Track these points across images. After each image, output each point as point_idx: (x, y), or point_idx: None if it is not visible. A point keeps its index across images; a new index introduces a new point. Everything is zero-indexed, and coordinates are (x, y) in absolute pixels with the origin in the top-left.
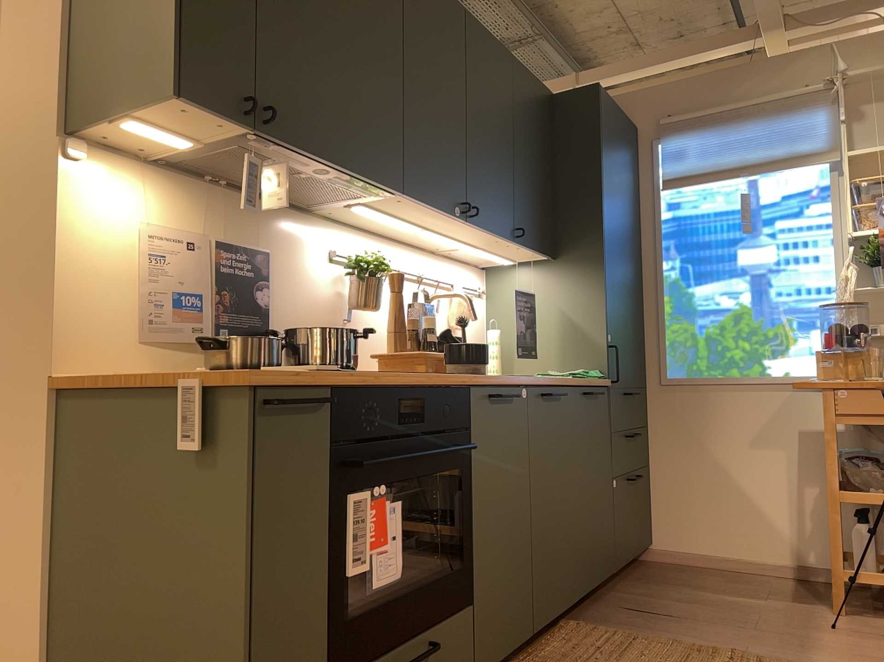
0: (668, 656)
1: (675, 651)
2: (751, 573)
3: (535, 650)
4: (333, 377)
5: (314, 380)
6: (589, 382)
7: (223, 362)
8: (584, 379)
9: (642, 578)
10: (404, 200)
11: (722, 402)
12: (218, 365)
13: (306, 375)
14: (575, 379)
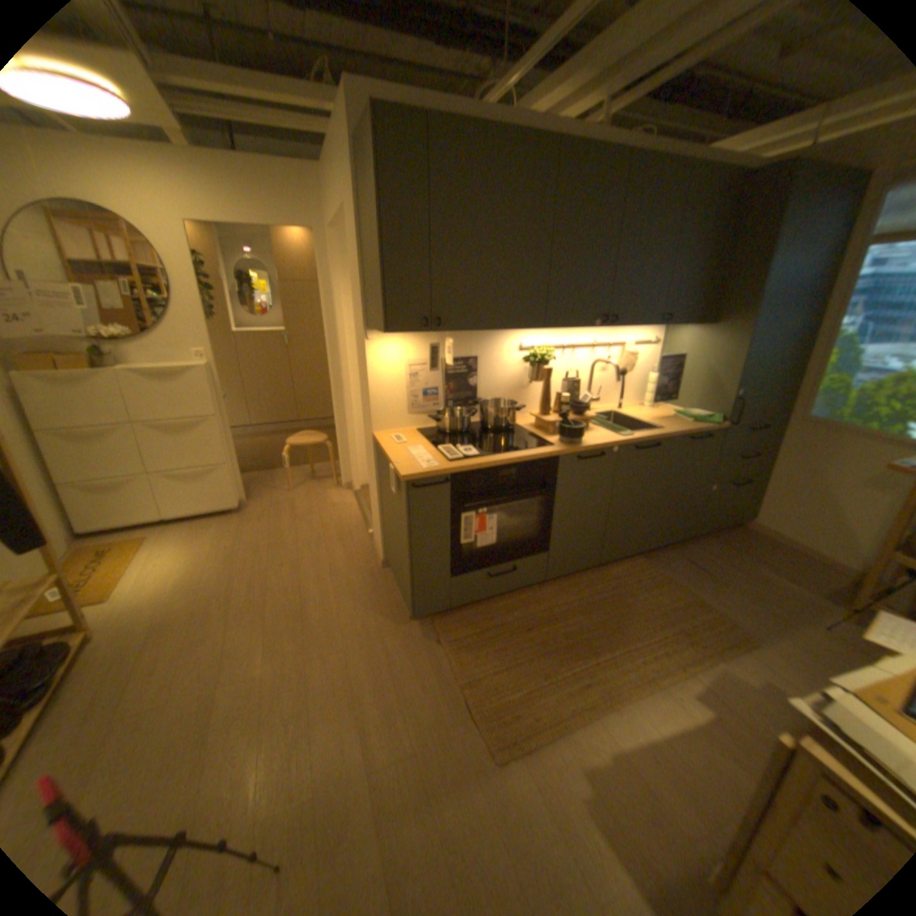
0: (674, 602)
1: (682, 601)
2: (820, 564)
3: (603, 569)
4: (449, 471)
5: (438, 473)
6: (700, 427)
7: (440, 426)
8: (700, 423)
9: (725, 541)
10: (549, 328)
11: (851, 446)
12: (438, 427)
13: (438, 468)
14: (695, 421)
